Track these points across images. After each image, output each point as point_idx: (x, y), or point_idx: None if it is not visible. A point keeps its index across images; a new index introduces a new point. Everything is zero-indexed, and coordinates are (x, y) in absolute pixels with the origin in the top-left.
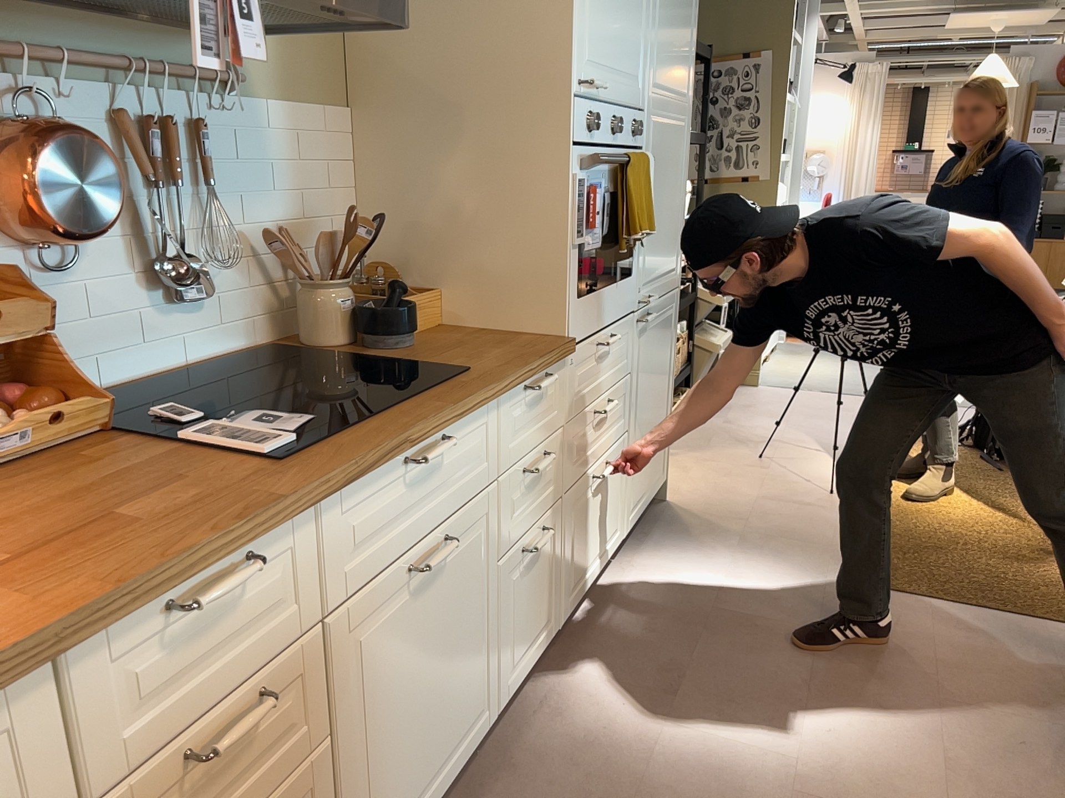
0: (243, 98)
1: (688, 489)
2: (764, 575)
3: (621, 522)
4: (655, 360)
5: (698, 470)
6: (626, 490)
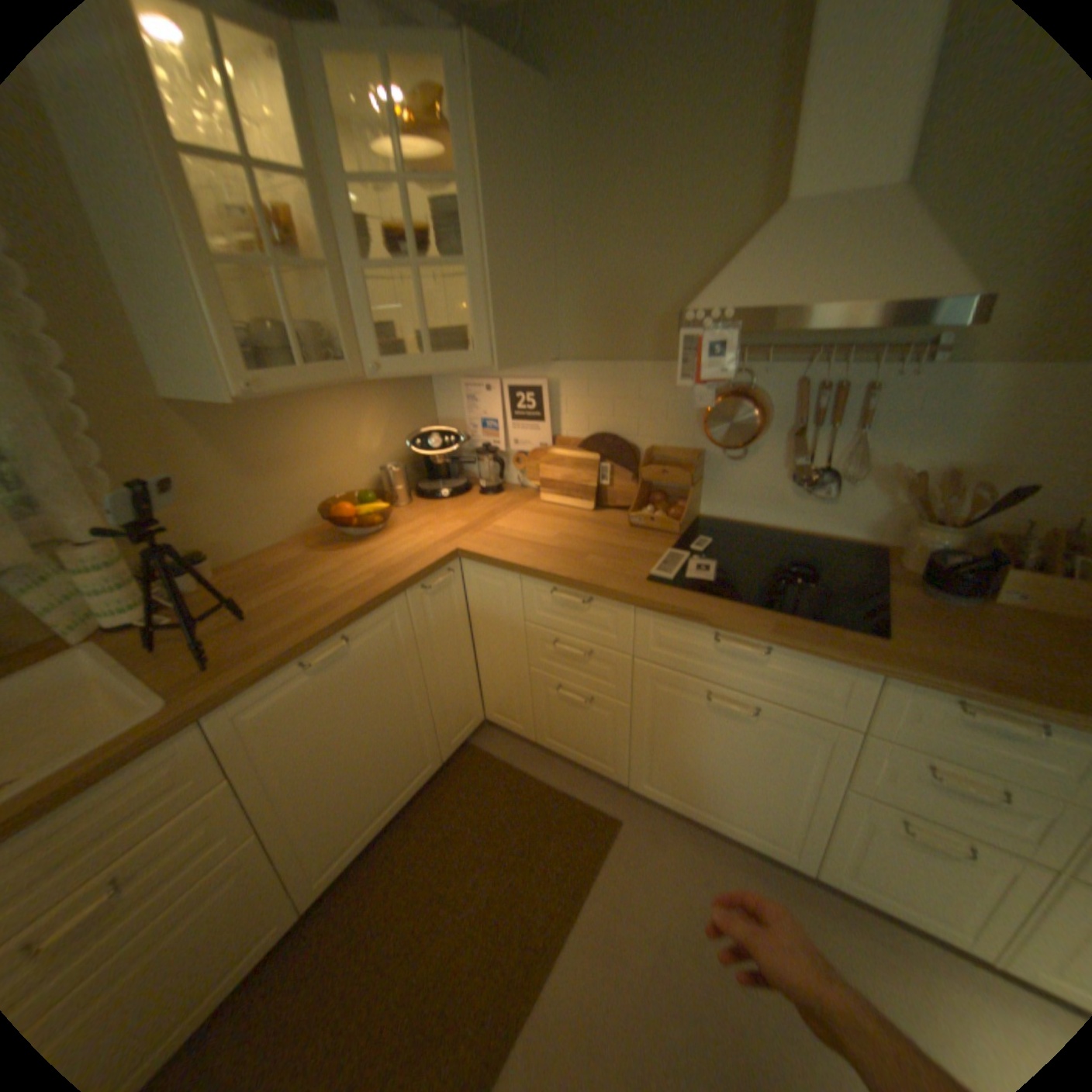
0: (950, 360)
1: None
2: None
3: None
4: None
5: None
6: None
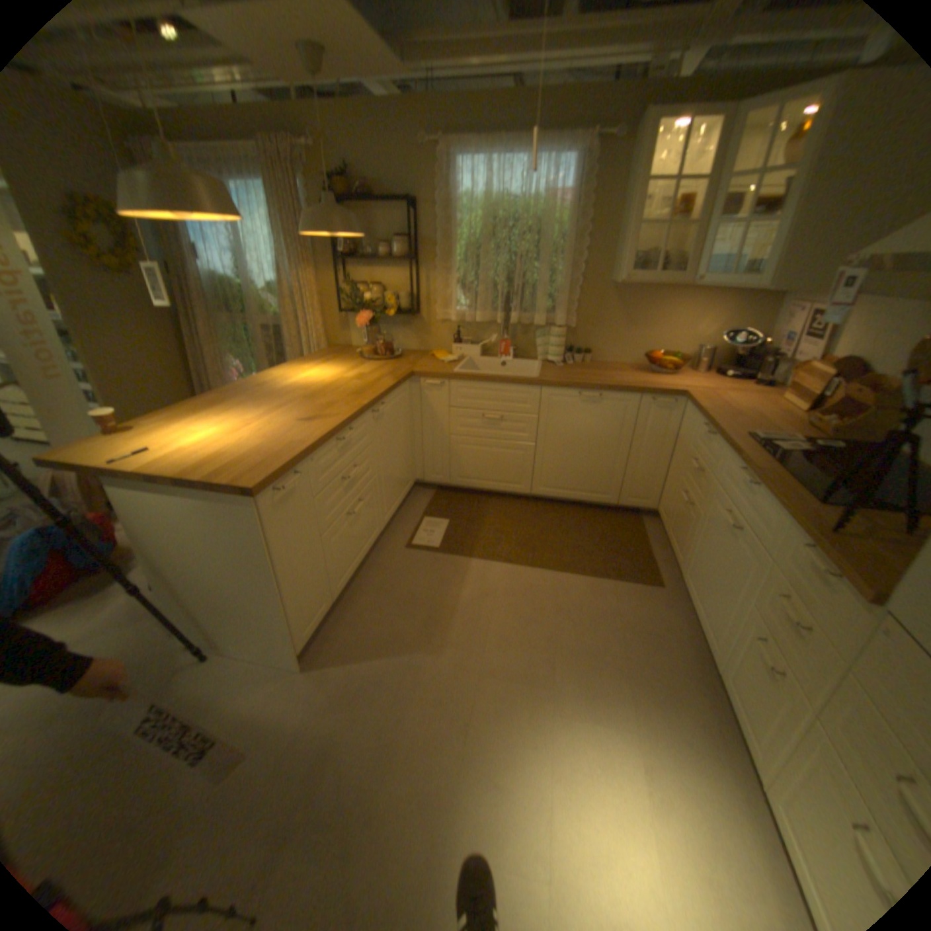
0: None
1: None
2: None
3: None
4: None
5: None
6: None
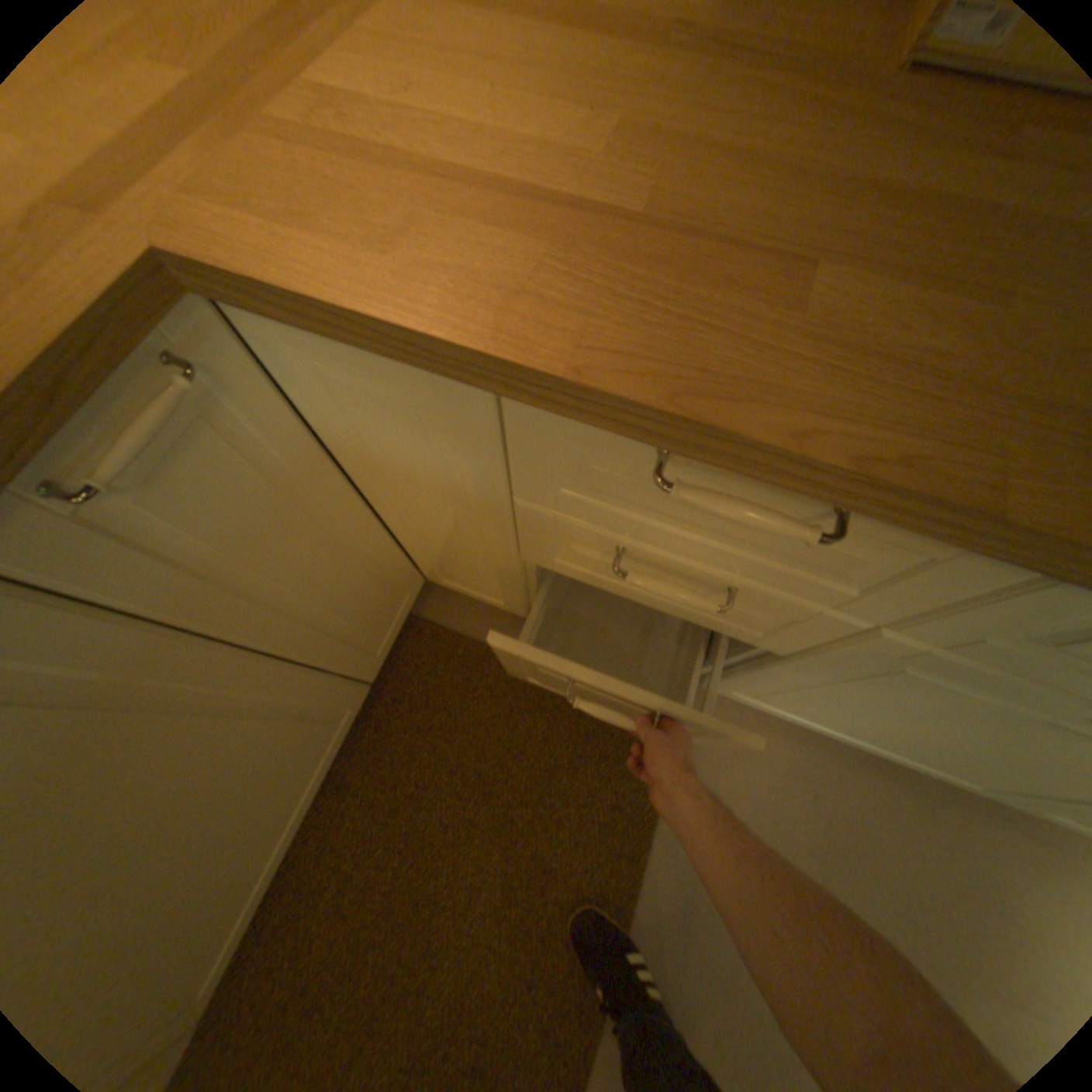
0: None
1: None
2: None
3: None
4: None
5: None
6: None
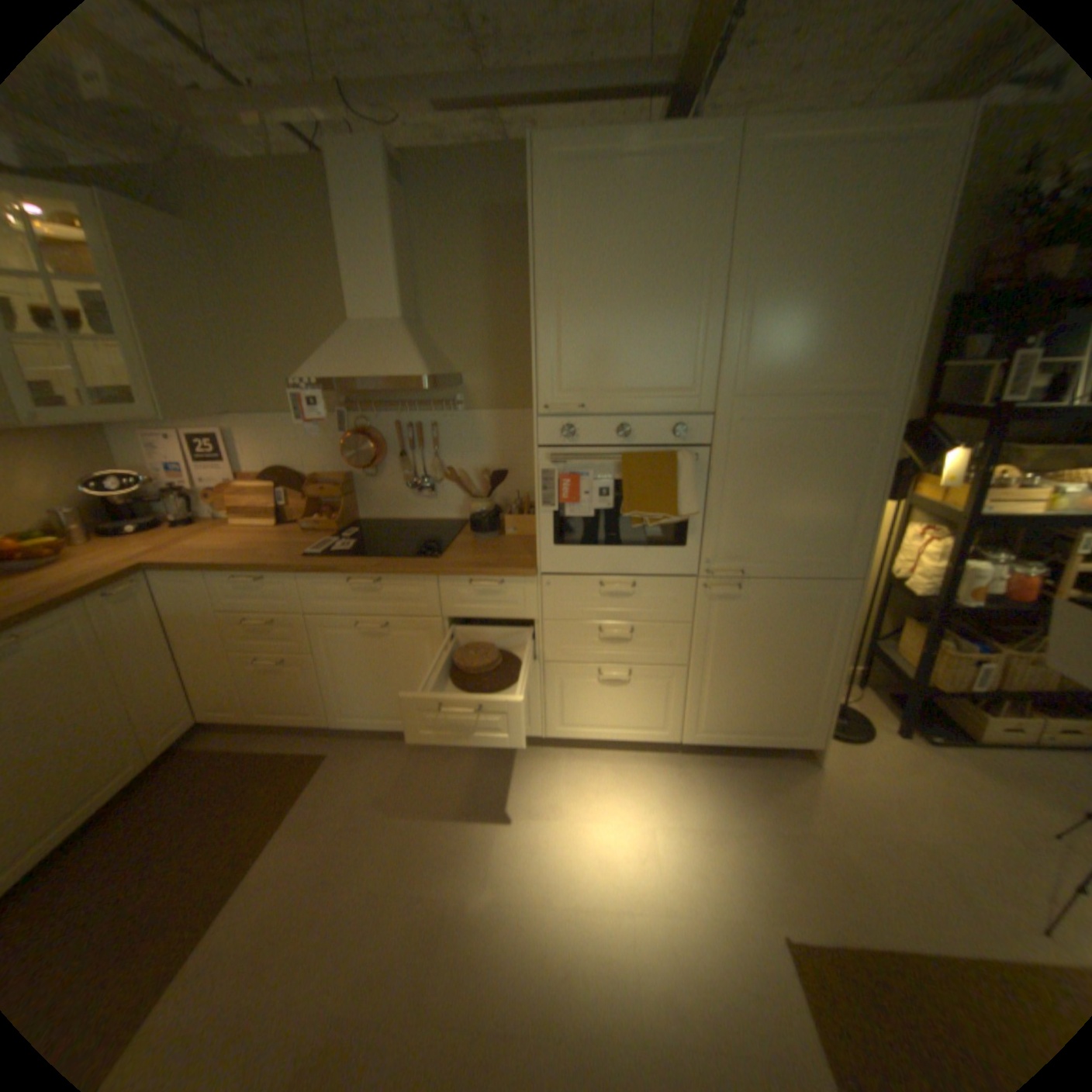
0: (465, 410)
1: (865, 781)
2: (741, 866)
3: (674, 729)
4: (765, 630)
5: (928, 783)
6: (686, 710)
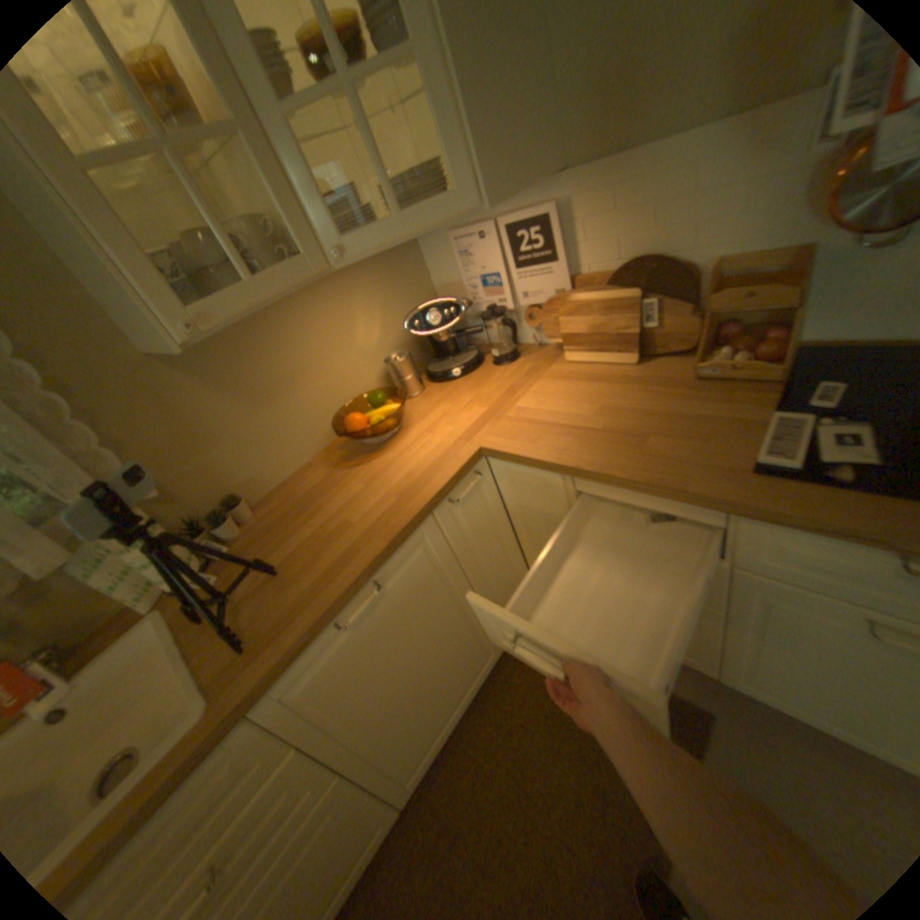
0: None
1: None
2: None
3: None
4: None
5: None
6: None
